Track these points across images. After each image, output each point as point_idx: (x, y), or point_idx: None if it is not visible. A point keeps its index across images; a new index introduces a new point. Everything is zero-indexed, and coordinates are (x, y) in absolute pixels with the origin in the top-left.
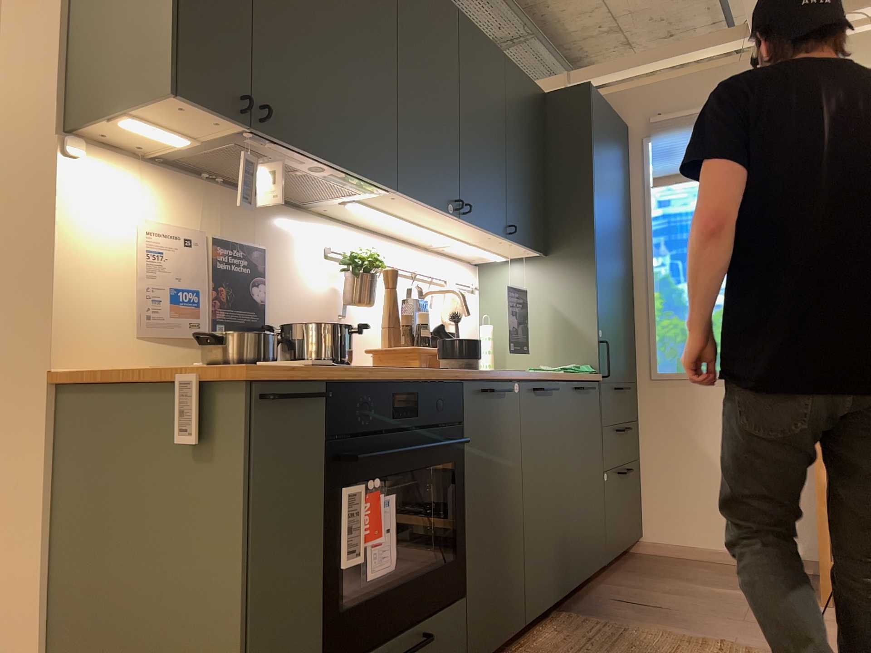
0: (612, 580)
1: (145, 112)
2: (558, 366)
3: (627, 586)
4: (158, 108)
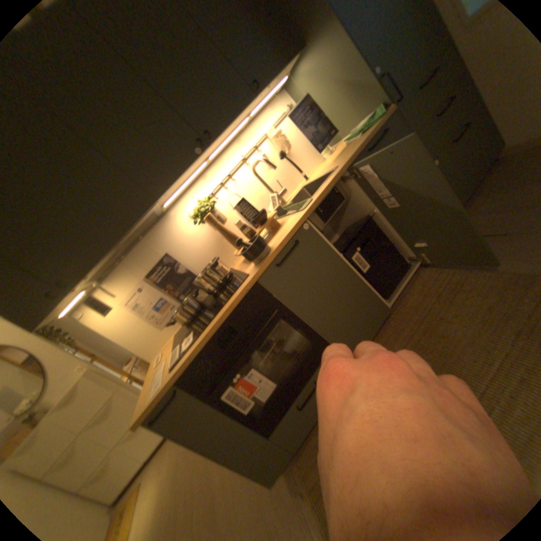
0: (472, 208)
1: (50, 318)
2: (363, 117)
3: (482, 214)
4: (45, 321)
